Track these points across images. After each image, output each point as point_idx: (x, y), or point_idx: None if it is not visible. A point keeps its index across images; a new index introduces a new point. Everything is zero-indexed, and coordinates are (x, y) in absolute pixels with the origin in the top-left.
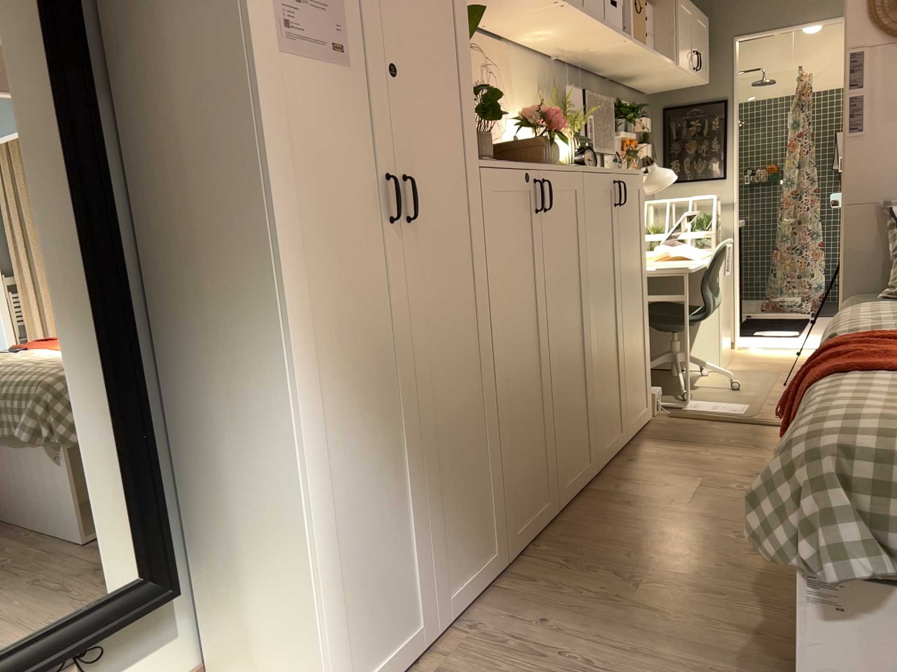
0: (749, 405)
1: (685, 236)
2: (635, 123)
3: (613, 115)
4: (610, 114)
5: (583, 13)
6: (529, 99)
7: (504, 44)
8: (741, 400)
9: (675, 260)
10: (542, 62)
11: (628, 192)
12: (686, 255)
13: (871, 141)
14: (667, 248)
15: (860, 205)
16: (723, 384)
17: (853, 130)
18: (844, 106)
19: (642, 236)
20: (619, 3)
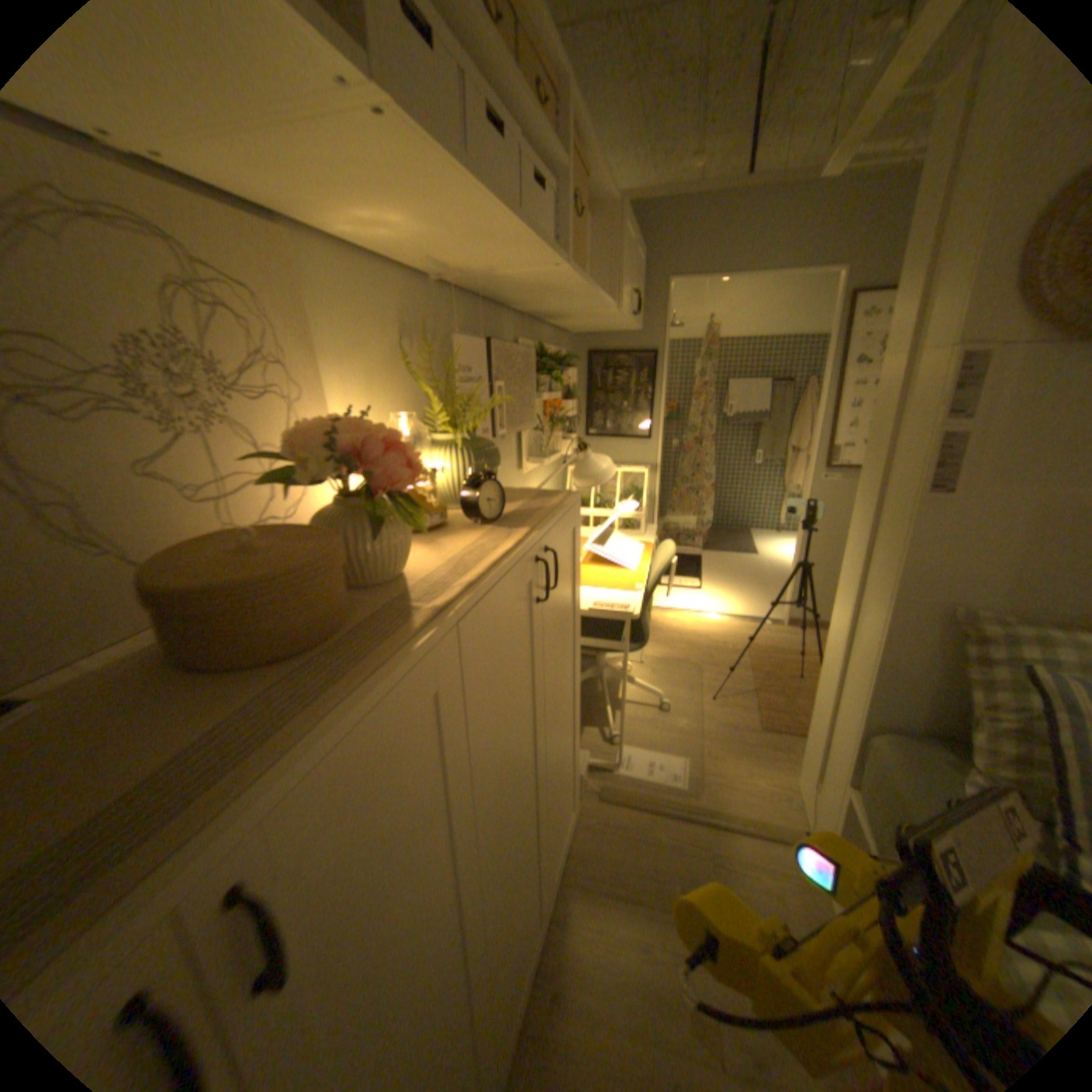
0: (692, 761)
1: (616, 514)
2: (563, 371)
3: (537, 362)
4: (534, 361)
5: (470, 159)
6: (380, 352)
7: (285, 223)
8: (680, 745)
9: (609, 563)
10: (414, 277)
11: (561, 542)
12: (622, 557)
13: (975, 507)
14: (600, 549)
15: (931, 604)
16: (652, 696)
17: (951, 485)
18: (944, 440)
19: (579, 590)
20: (555, 175)
